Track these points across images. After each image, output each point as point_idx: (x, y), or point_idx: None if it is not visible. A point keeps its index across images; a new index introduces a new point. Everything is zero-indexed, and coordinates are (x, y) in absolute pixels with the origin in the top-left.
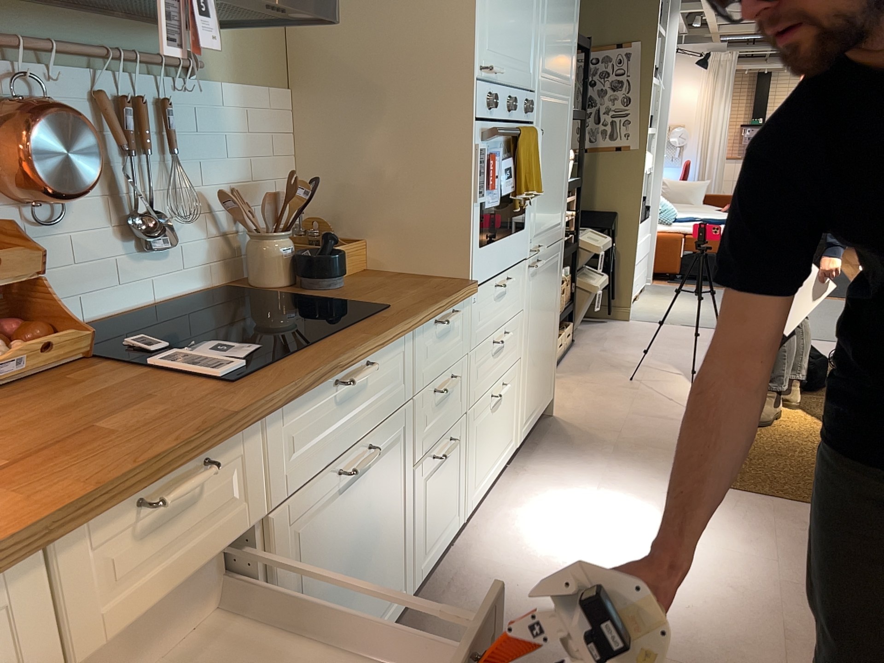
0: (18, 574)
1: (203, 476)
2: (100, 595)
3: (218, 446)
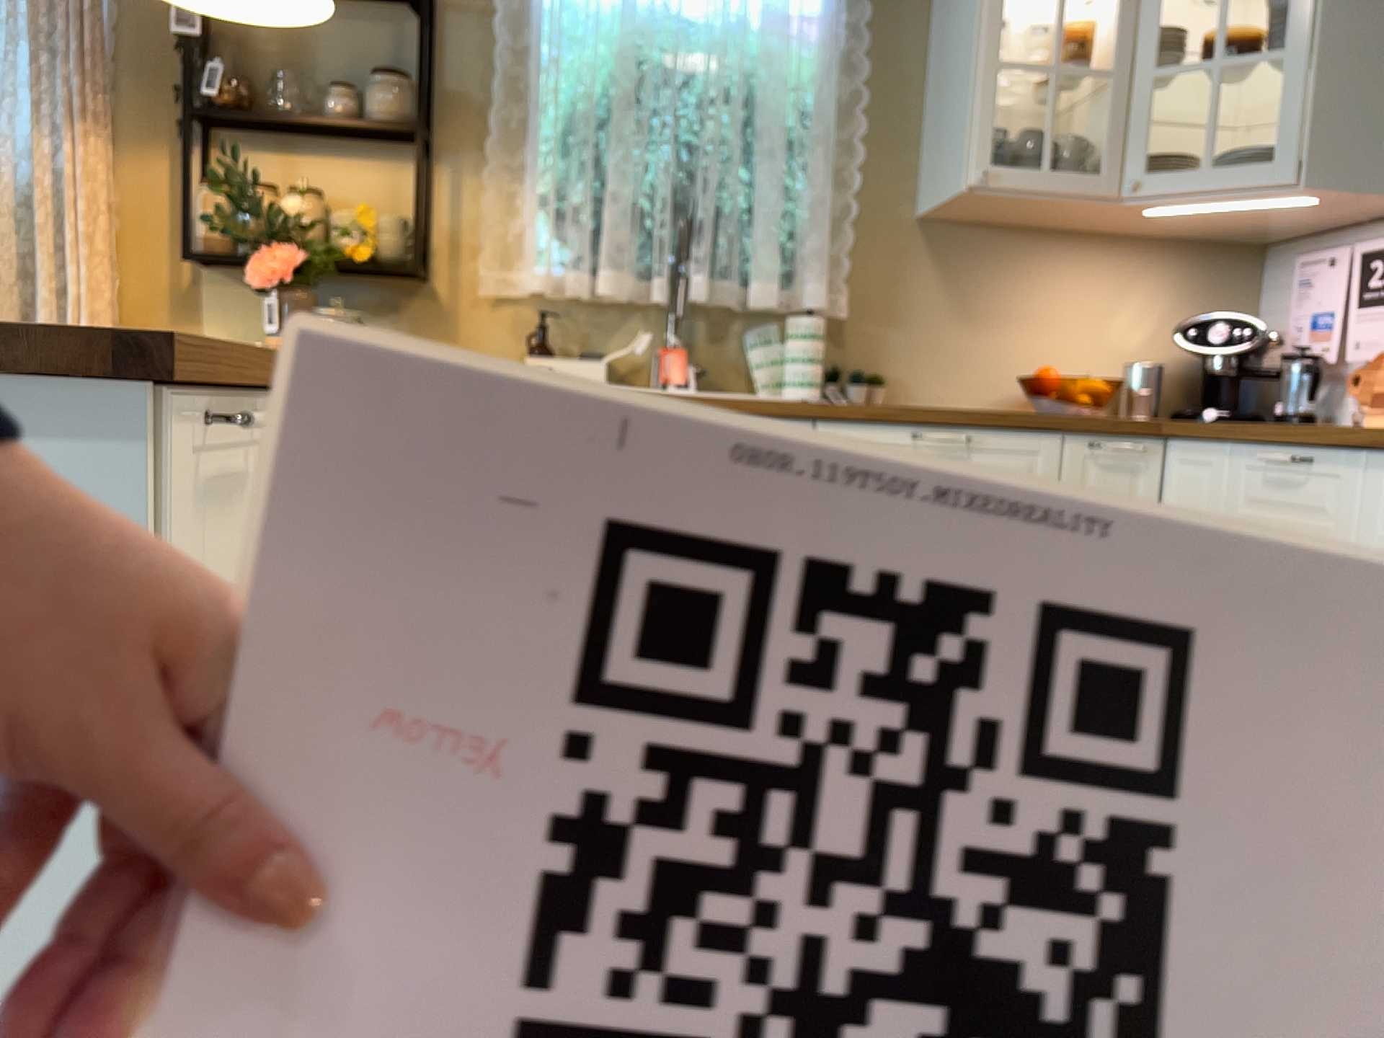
0: (1226, 452)
1: (1292, 458)
2: (1250, 501)
3: (1318, 449)
